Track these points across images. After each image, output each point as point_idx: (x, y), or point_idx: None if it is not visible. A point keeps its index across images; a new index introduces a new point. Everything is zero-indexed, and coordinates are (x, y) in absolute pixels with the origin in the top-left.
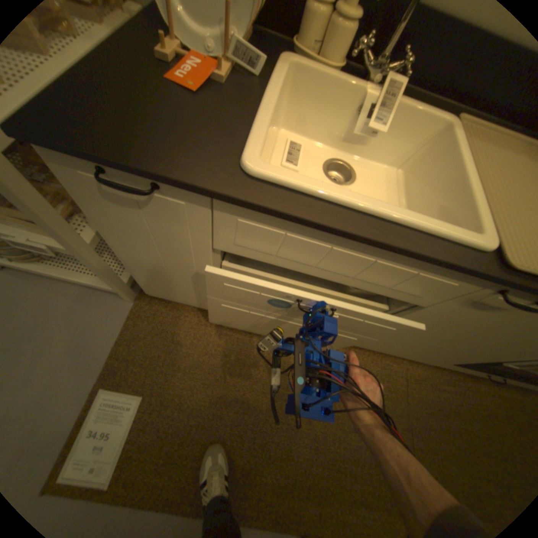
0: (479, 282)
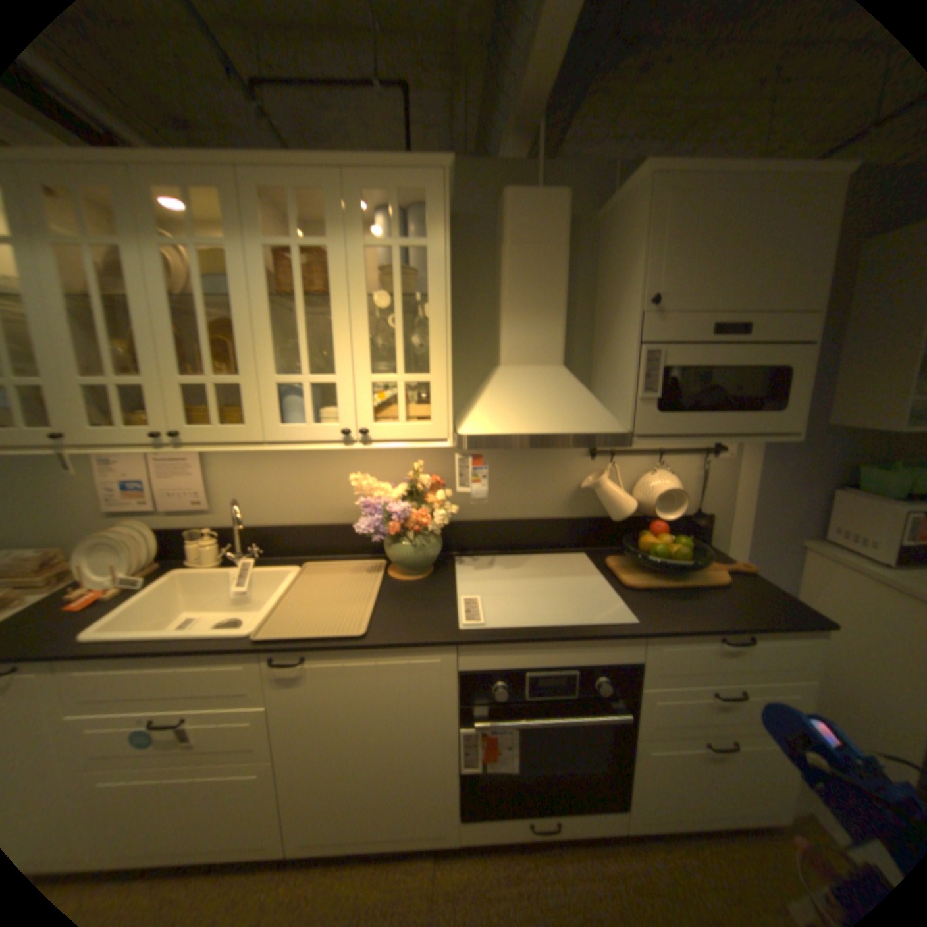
0: (245, 660)
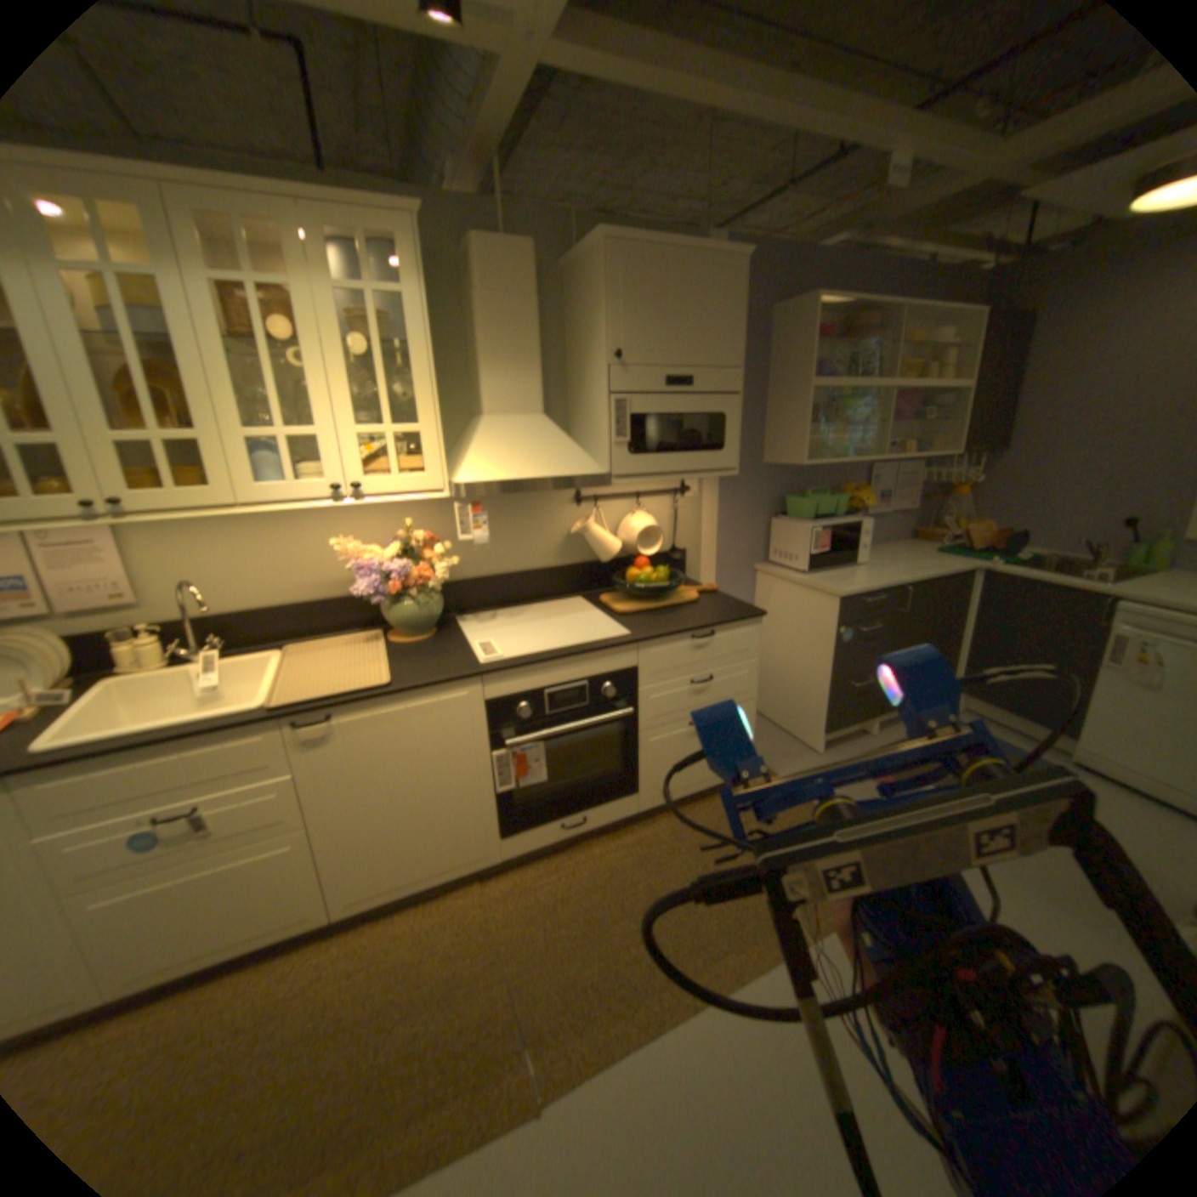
0: (267, 728)
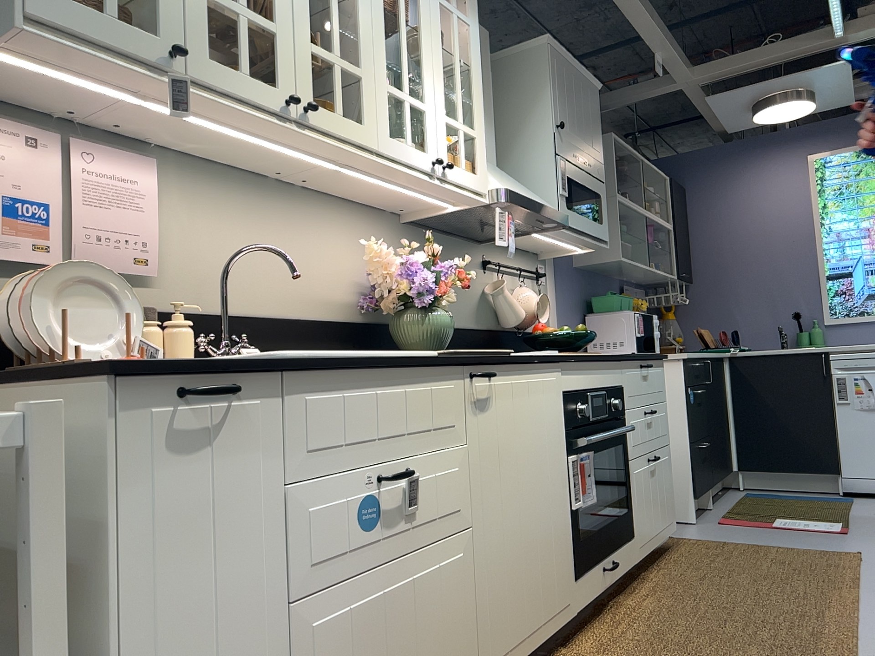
0: (455, 375)
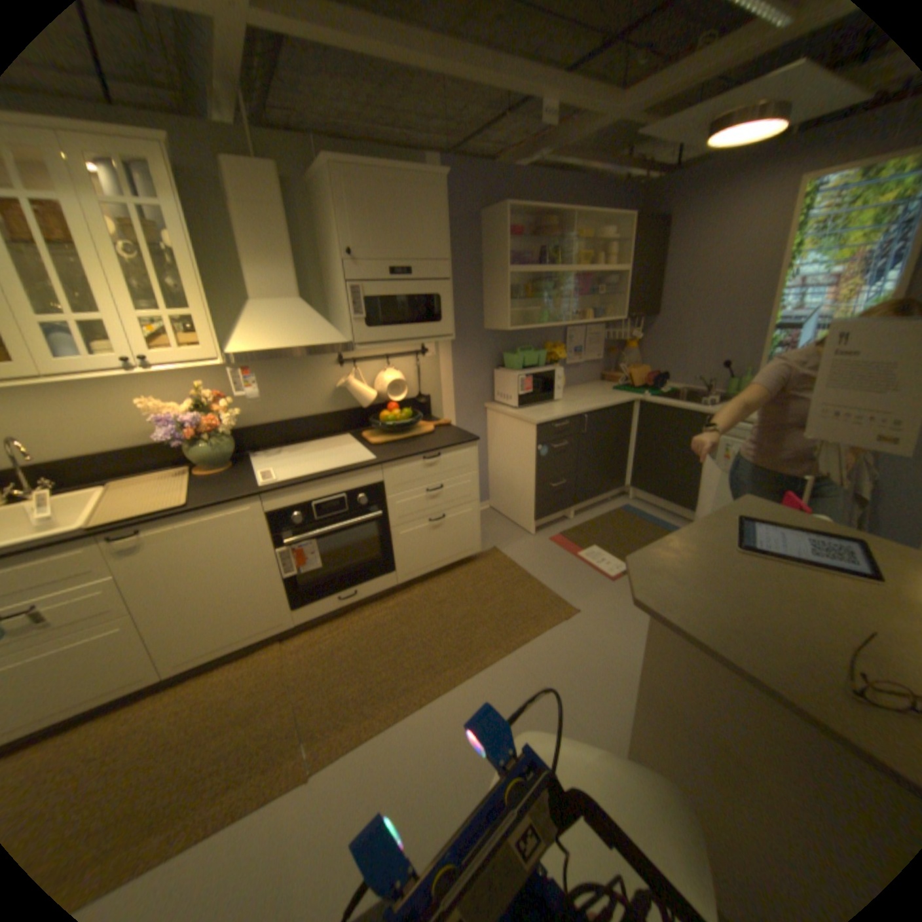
0: (85, 545)
